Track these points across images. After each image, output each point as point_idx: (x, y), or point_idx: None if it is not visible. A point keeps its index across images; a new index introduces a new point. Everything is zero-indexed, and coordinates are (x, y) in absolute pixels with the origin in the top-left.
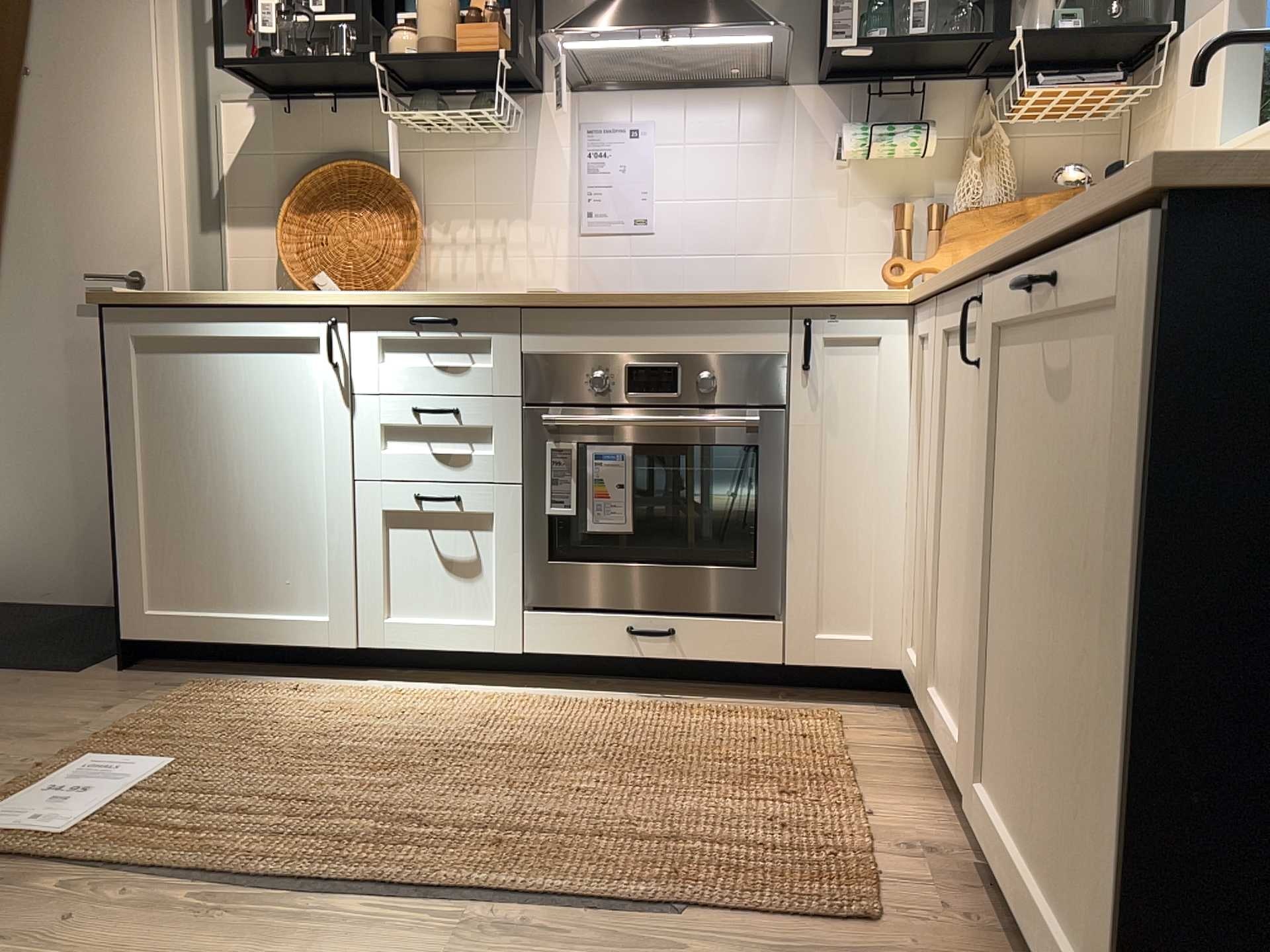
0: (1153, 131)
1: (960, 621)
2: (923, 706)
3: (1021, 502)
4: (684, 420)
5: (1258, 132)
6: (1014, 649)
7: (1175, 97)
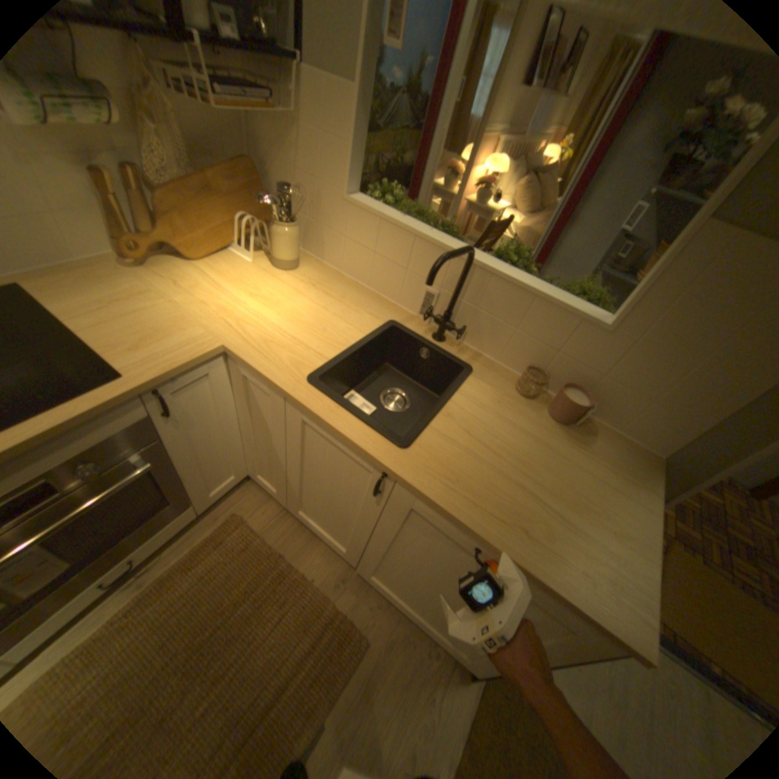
0: (283, 127)
1: (330, 517)
2: (285, 508)
3: (417, 554)
4: (87, 508)
5: (385, 216)
6: (402, 572)
7: (305, 120)
